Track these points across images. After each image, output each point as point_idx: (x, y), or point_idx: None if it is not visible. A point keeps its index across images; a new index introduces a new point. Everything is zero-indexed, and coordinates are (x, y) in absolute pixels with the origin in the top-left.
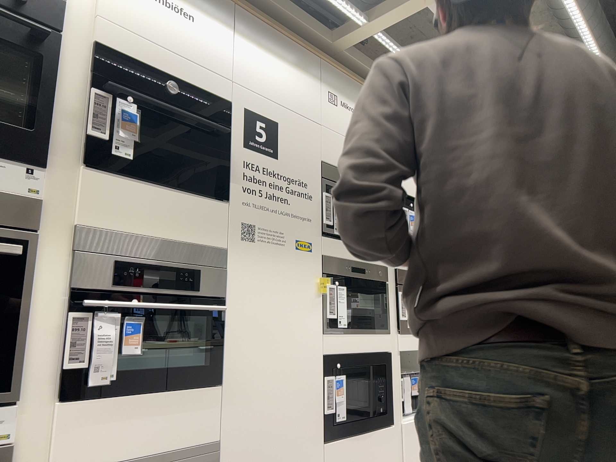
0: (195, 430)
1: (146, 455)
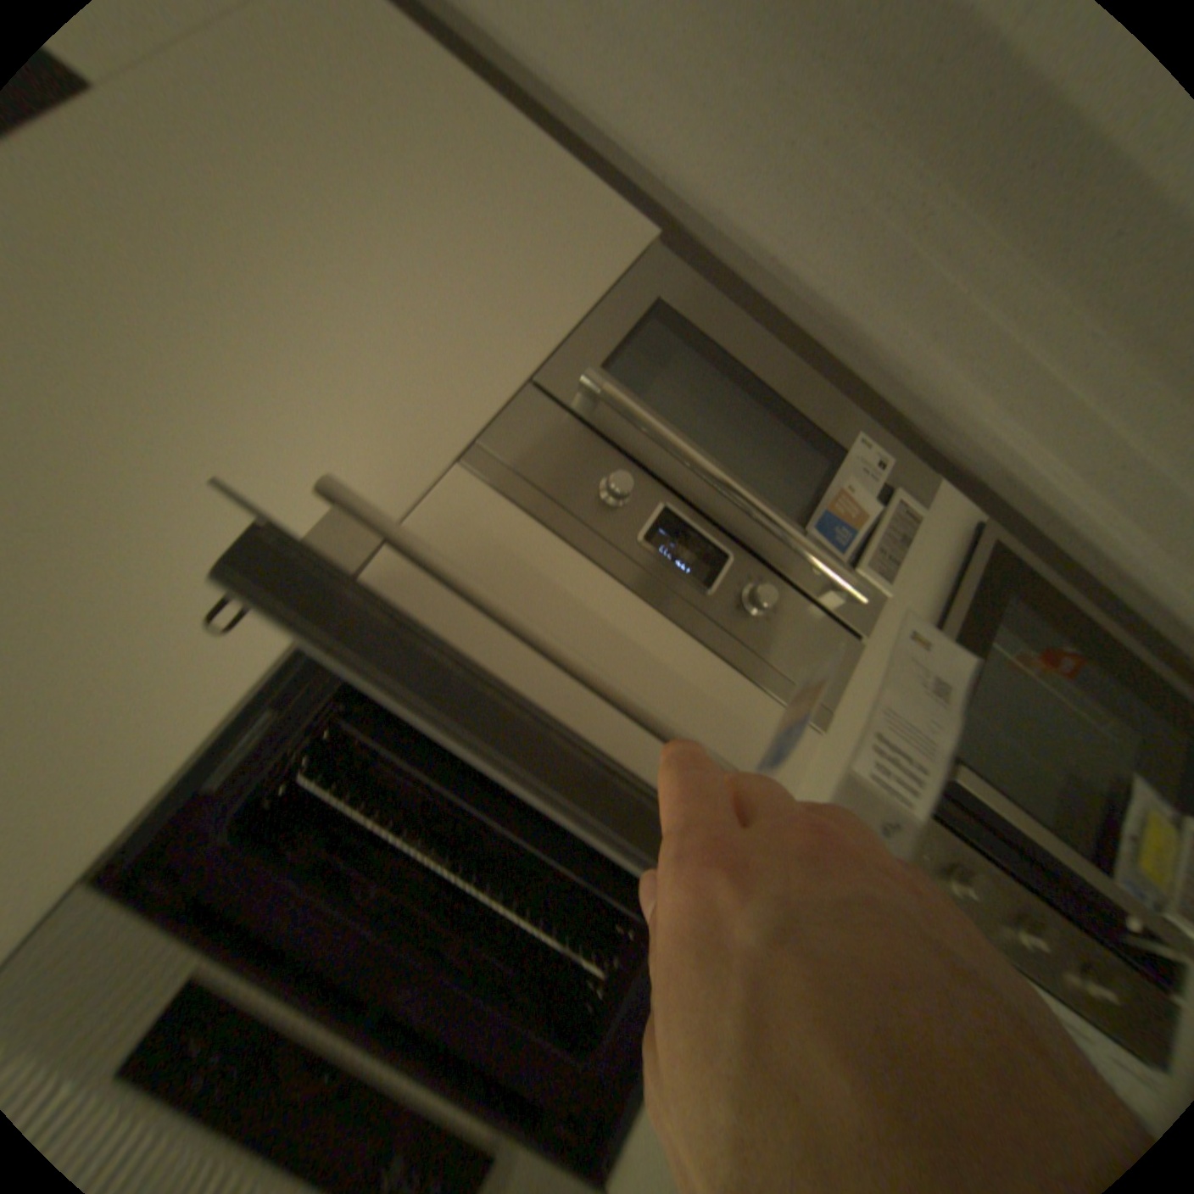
0: (515, 544)
1: (655, 600)
